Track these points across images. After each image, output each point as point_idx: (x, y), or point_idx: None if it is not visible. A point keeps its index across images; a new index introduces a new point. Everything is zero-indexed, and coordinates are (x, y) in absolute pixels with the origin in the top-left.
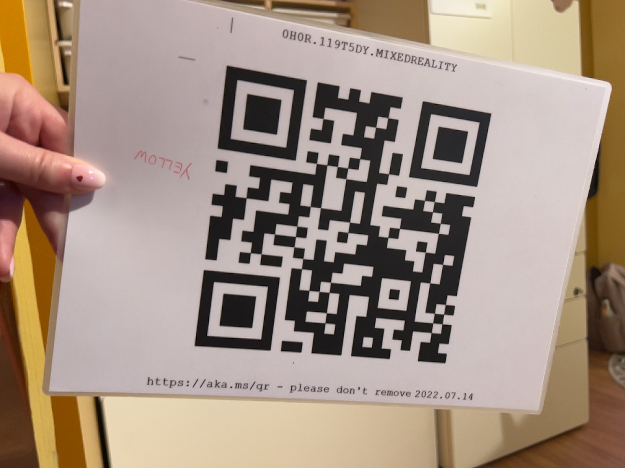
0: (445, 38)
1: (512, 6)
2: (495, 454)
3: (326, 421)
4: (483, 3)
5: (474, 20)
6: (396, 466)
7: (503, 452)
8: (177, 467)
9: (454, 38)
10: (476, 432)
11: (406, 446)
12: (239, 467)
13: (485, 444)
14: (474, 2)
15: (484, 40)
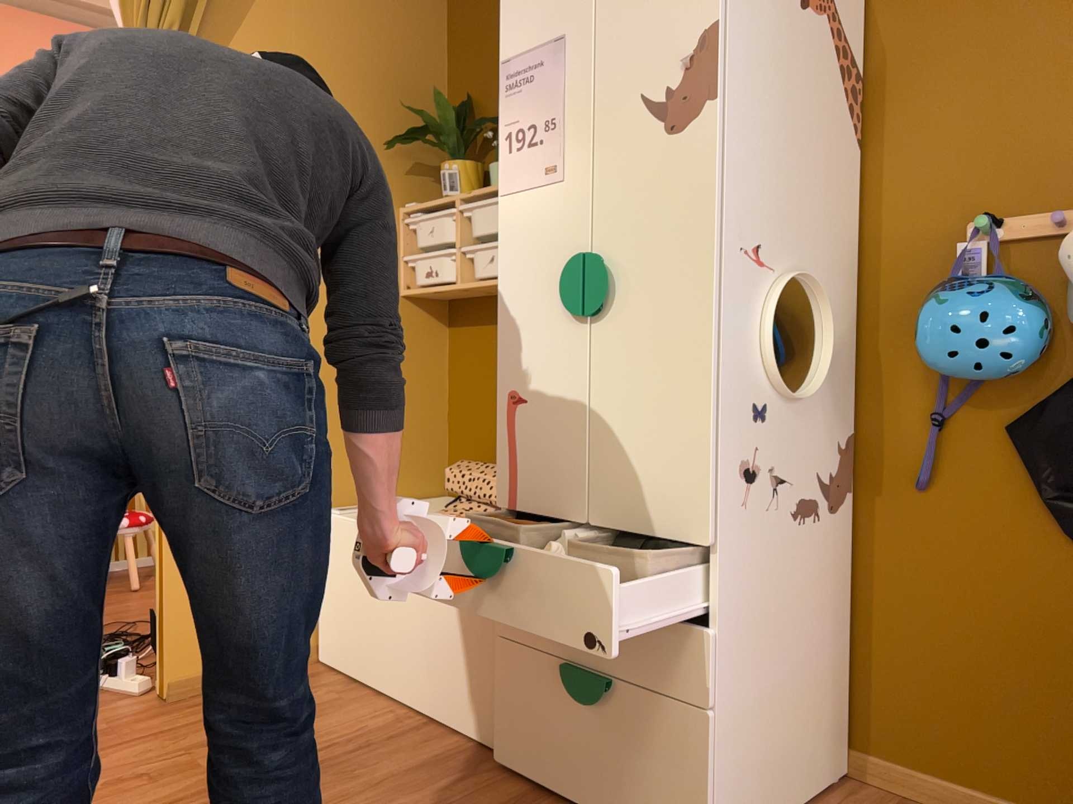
0: (511, 220)
1: (591, 155)
2: (539, 776)
3: (415, 611)
4: (552, 165)
5: (543, 190)
6: (463, 707)
7: (549, 782)
8: (340, 585)
9: (521, 218)
10: (517, 724)
11: (473, 691)
12: (366, 611)
13: (526, 750)
14: (542, 167)
15: (553, 211)
